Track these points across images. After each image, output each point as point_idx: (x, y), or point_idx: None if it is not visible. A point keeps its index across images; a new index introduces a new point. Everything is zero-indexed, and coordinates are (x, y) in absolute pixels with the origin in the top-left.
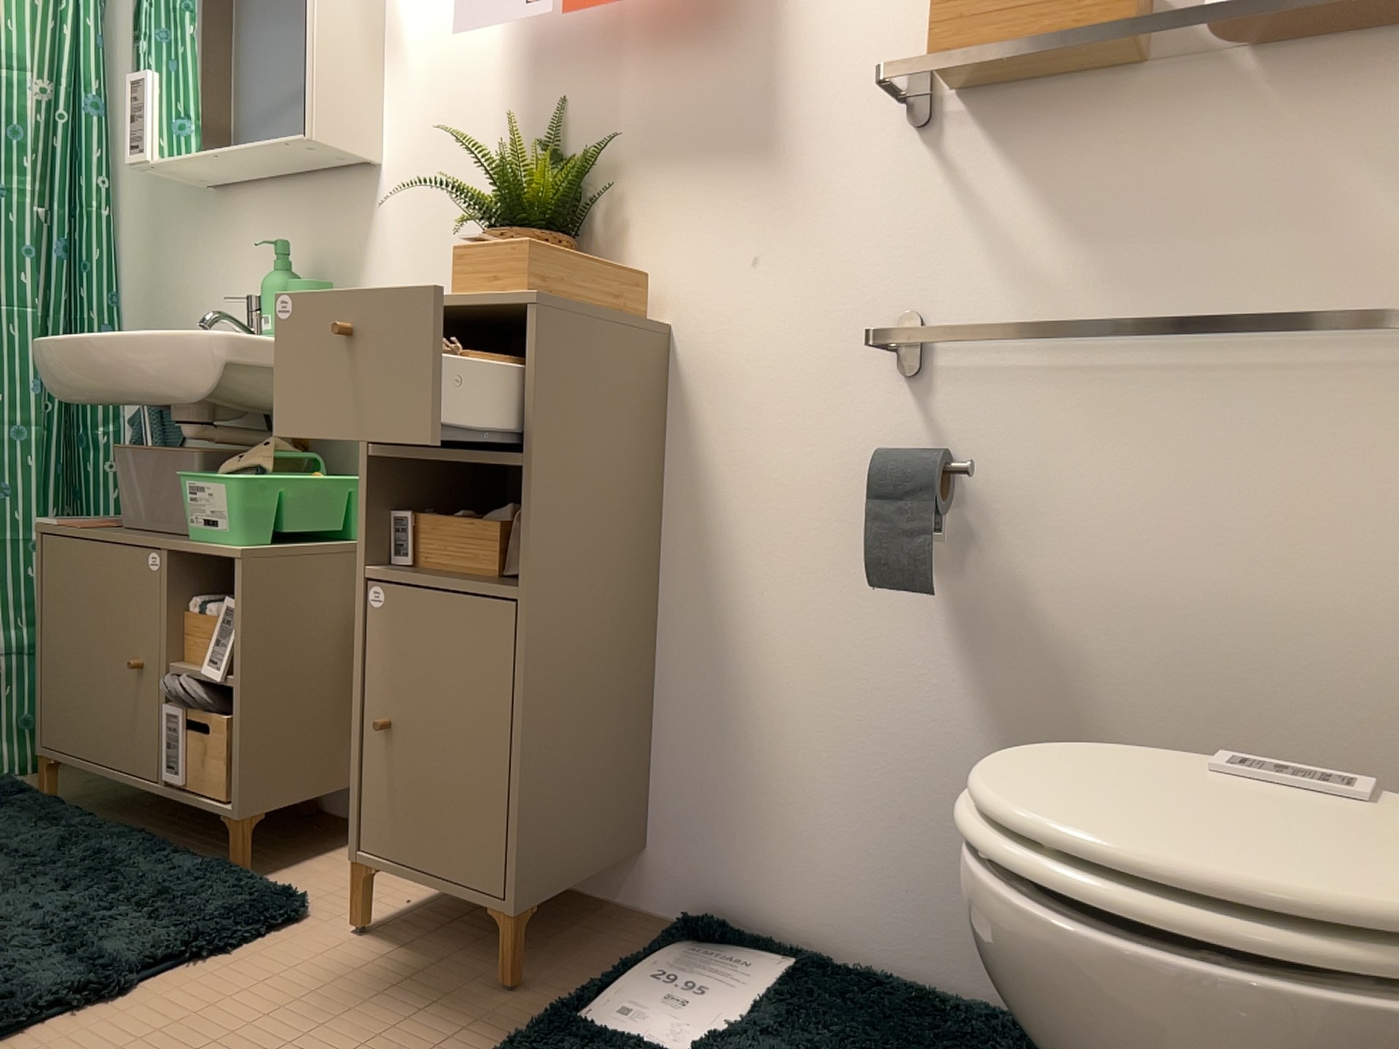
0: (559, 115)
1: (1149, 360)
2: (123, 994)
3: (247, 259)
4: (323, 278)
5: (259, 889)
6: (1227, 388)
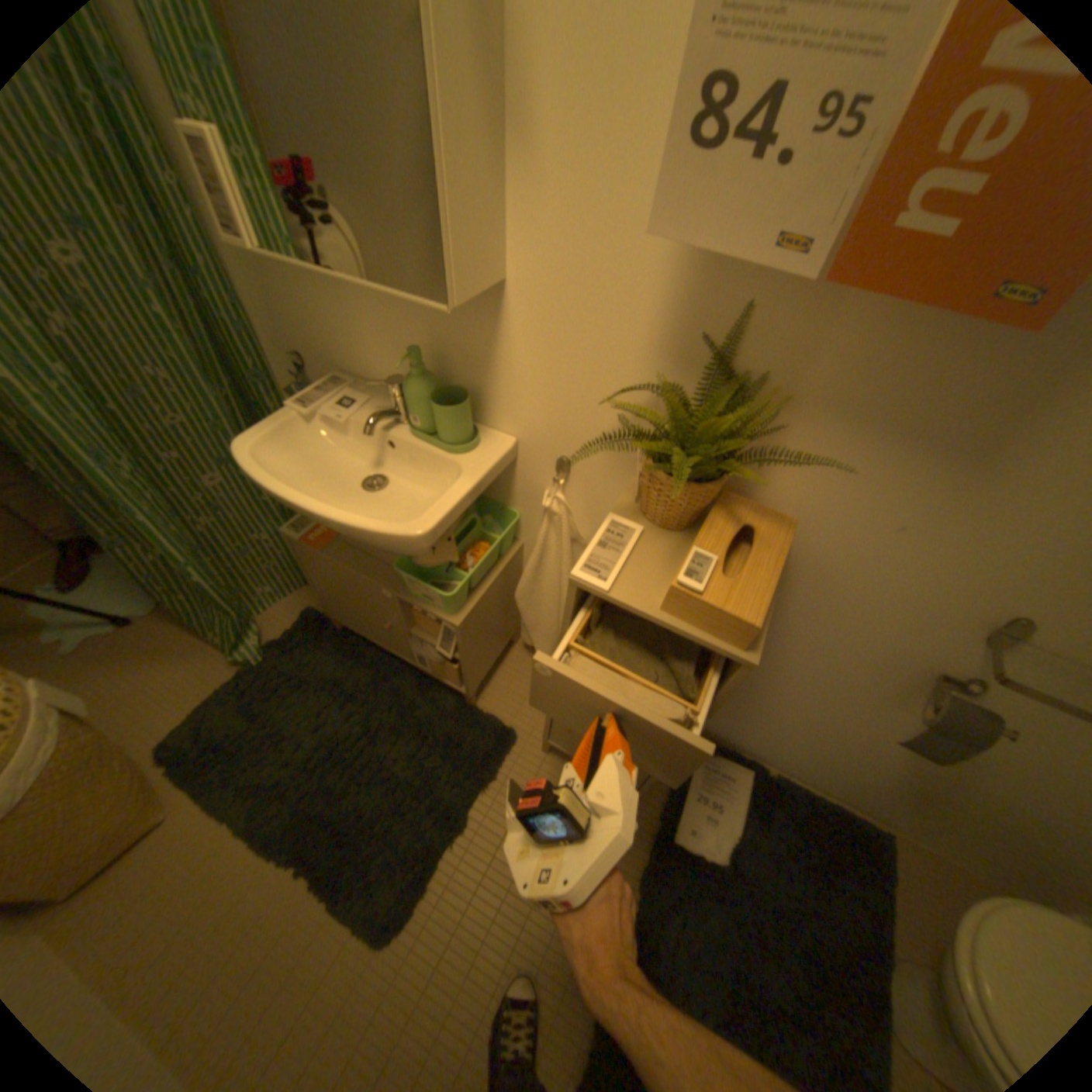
0: (741, 318)
1: None
2: (468, 828)
3: (363, 309)
4: (449, 359)
5: (494, 732)
6: None
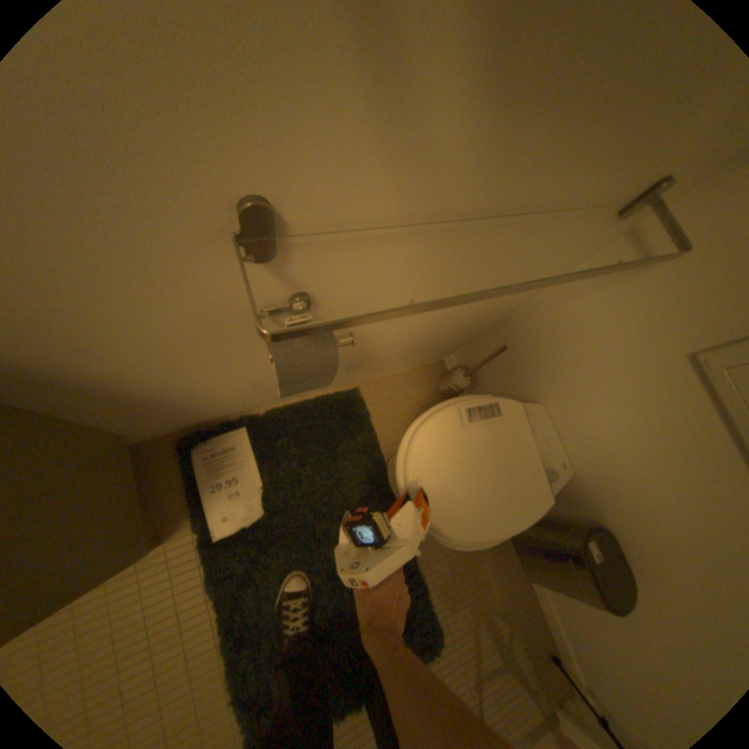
0: None
1: (483, 222)
2: None
3: None
4: None
5: None
6: (511, 228)
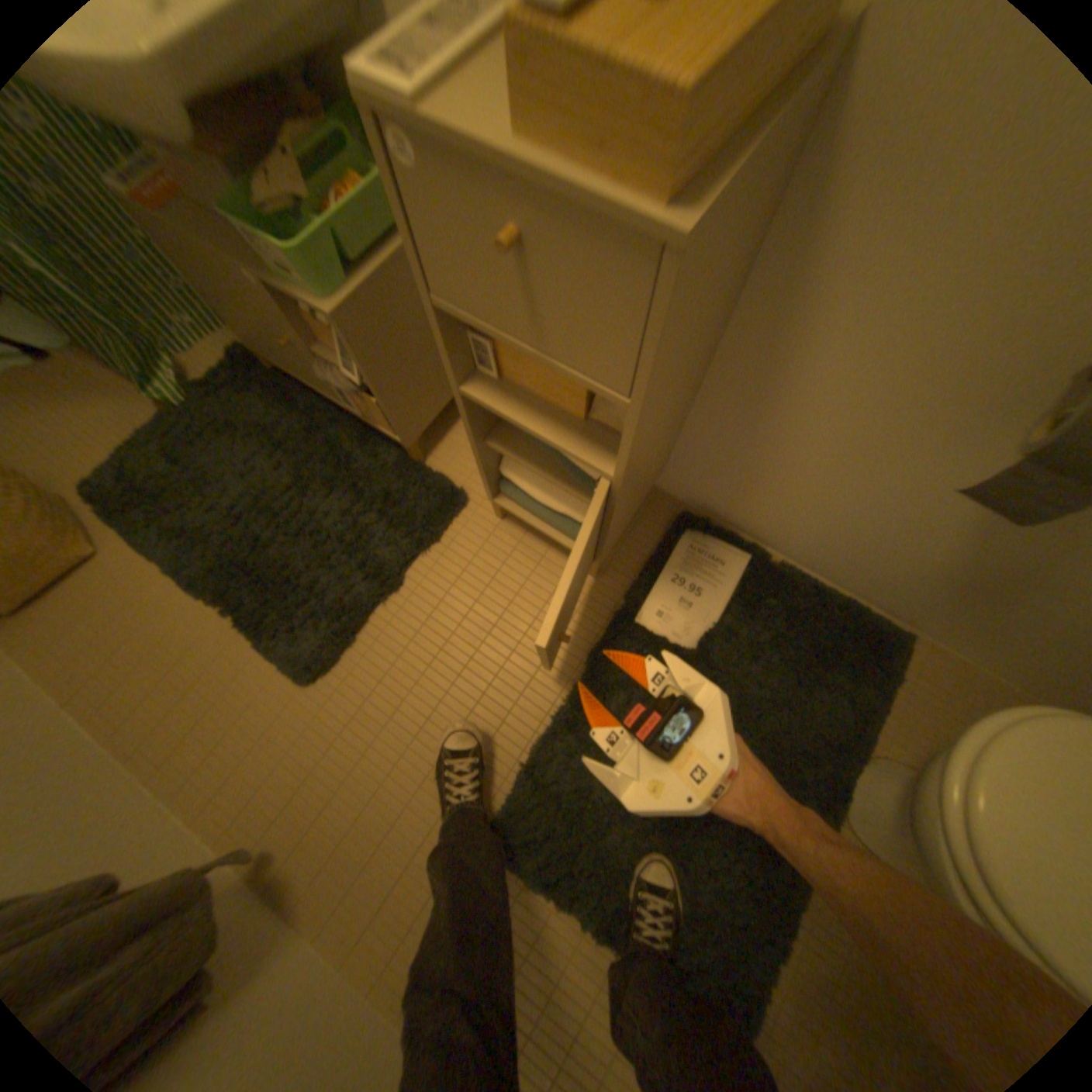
0: None
1: None
2: (404, 587)
3: None
4: None
5: (440, 492)
6: None
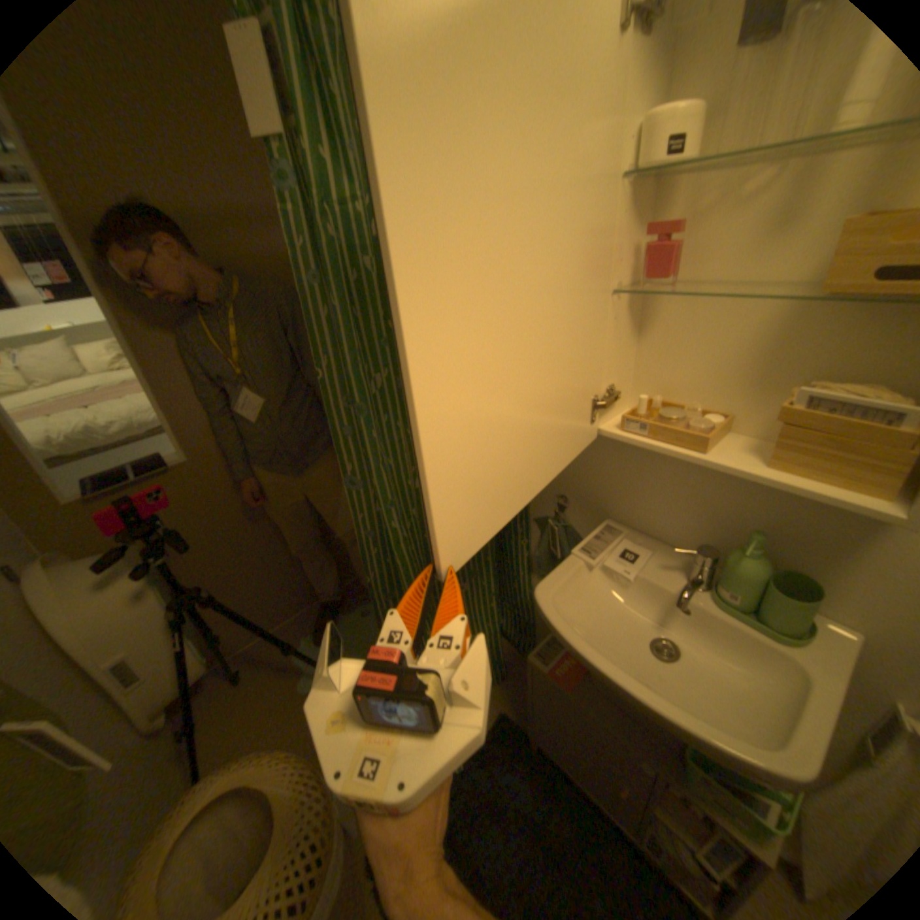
0: None
1: None
2: None
3: (665, 477)
4: (774, 537)
5: None
6: None
